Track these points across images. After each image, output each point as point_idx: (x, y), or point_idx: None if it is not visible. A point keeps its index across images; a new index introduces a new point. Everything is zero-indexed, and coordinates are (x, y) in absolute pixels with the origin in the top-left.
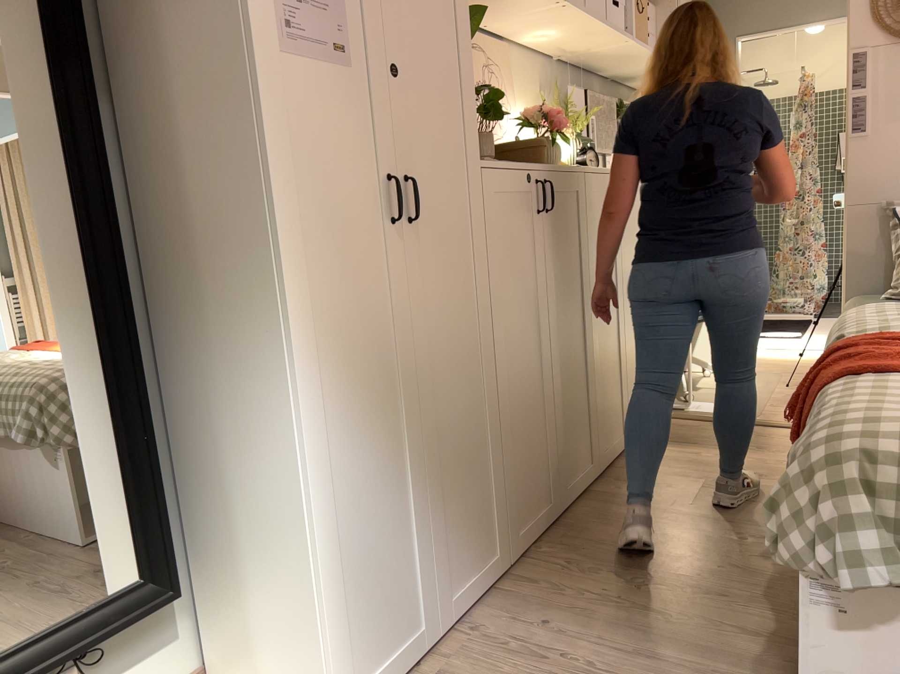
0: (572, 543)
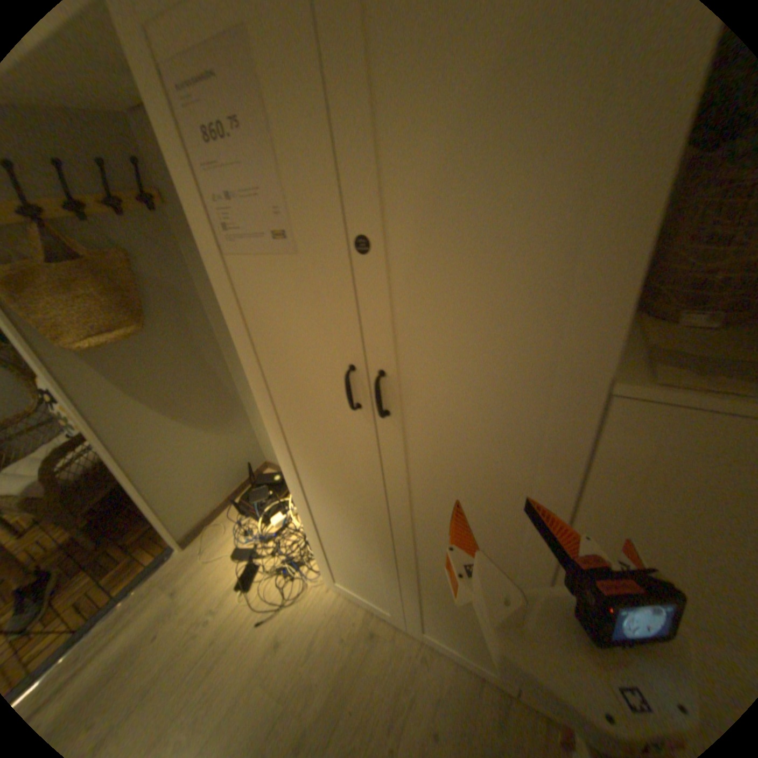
0: None
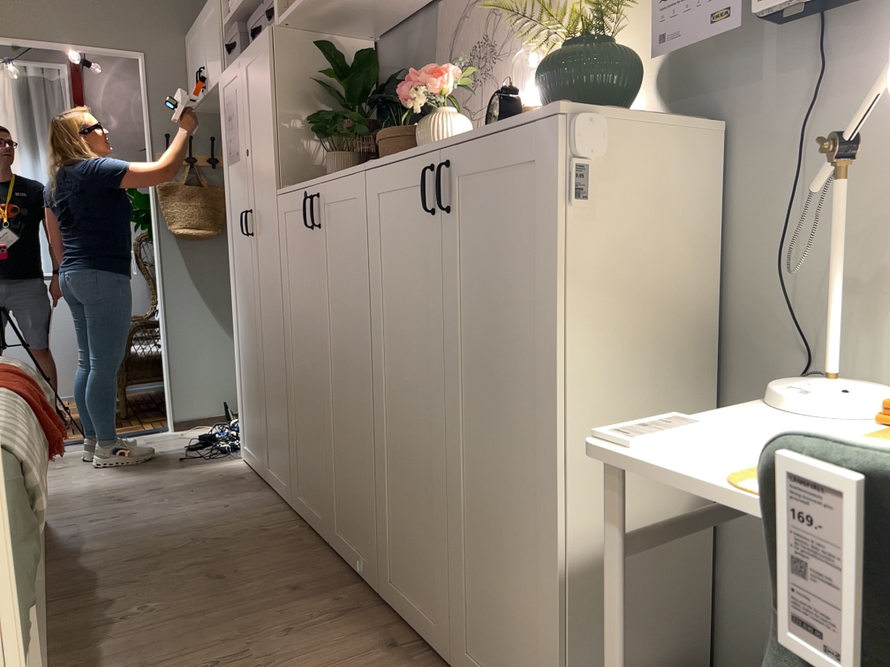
0: (286, 542)
